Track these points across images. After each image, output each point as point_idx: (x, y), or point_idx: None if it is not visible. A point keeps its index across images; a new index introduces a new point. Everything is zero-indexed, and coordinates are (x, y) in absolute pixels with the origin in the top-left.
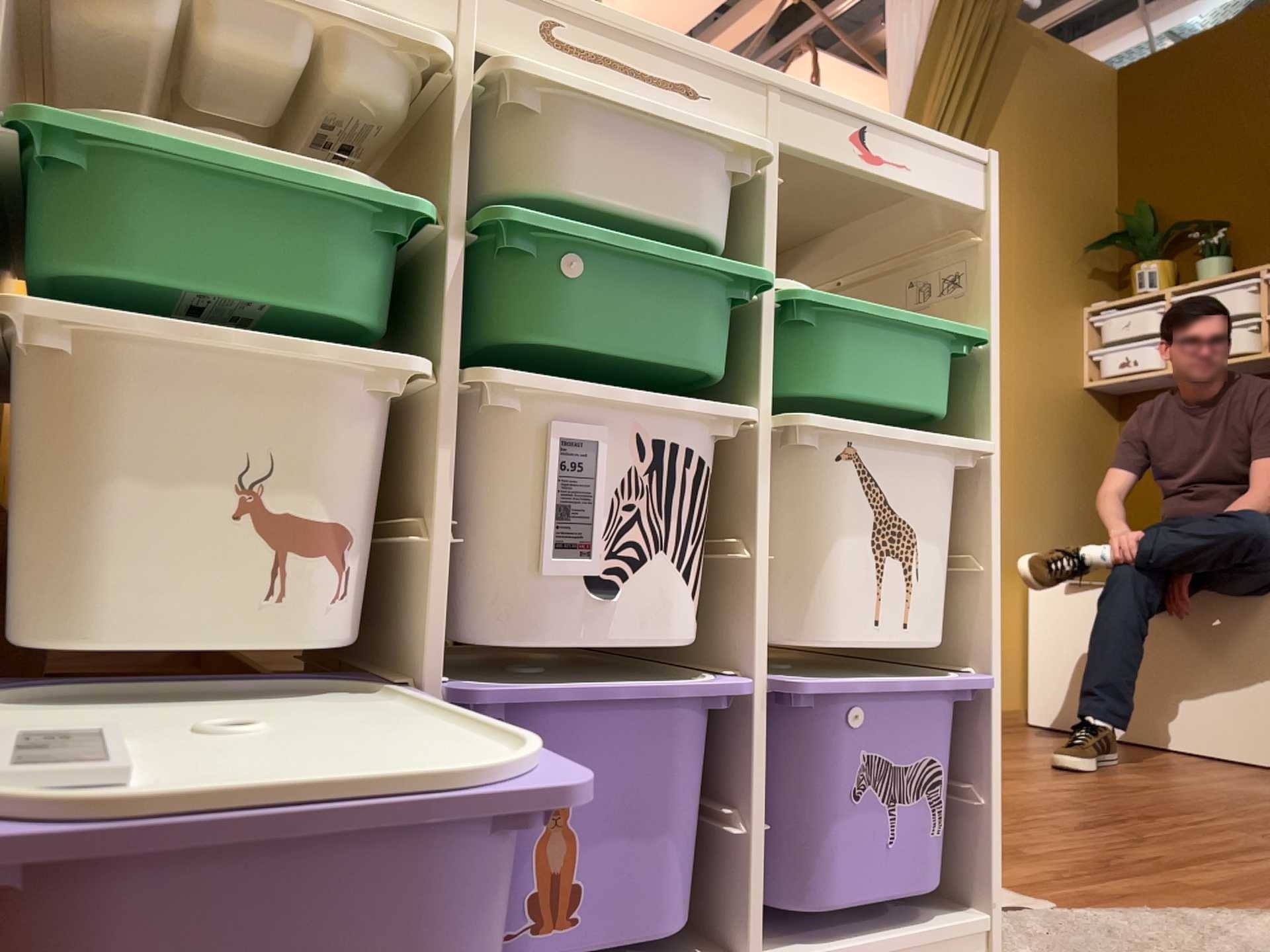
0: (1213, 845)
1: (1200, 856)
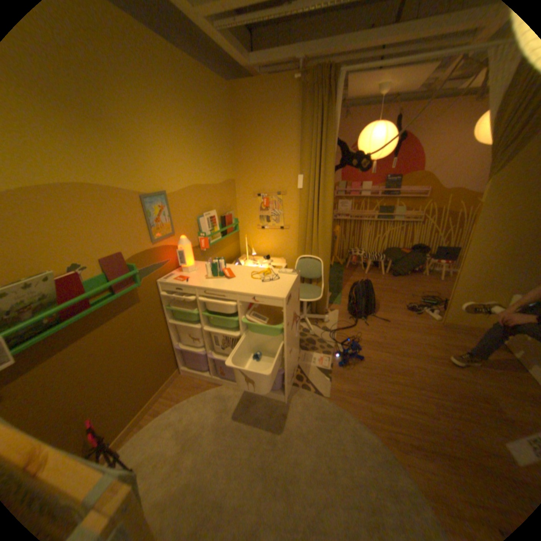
0: (409, 408)
1: (394, 408)
